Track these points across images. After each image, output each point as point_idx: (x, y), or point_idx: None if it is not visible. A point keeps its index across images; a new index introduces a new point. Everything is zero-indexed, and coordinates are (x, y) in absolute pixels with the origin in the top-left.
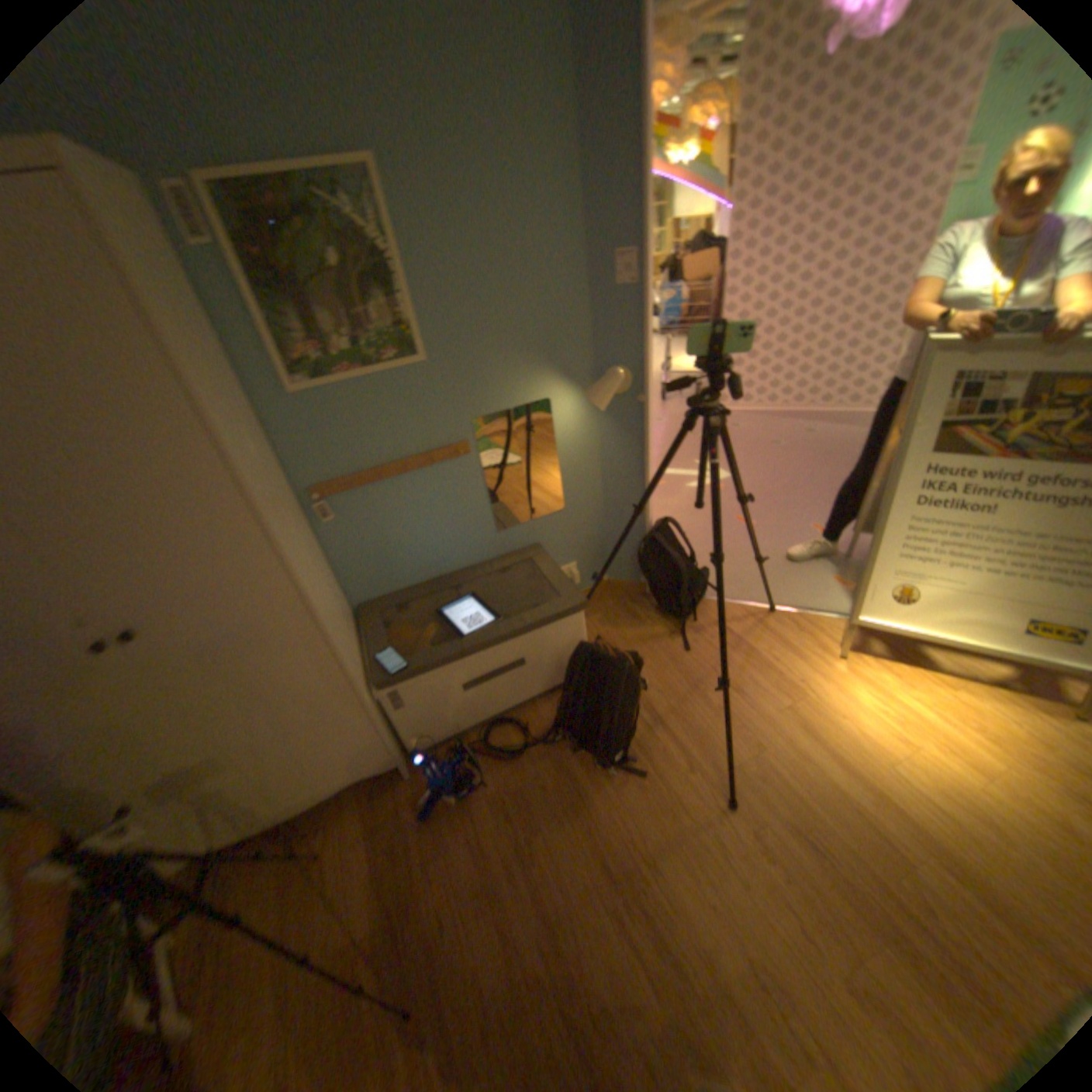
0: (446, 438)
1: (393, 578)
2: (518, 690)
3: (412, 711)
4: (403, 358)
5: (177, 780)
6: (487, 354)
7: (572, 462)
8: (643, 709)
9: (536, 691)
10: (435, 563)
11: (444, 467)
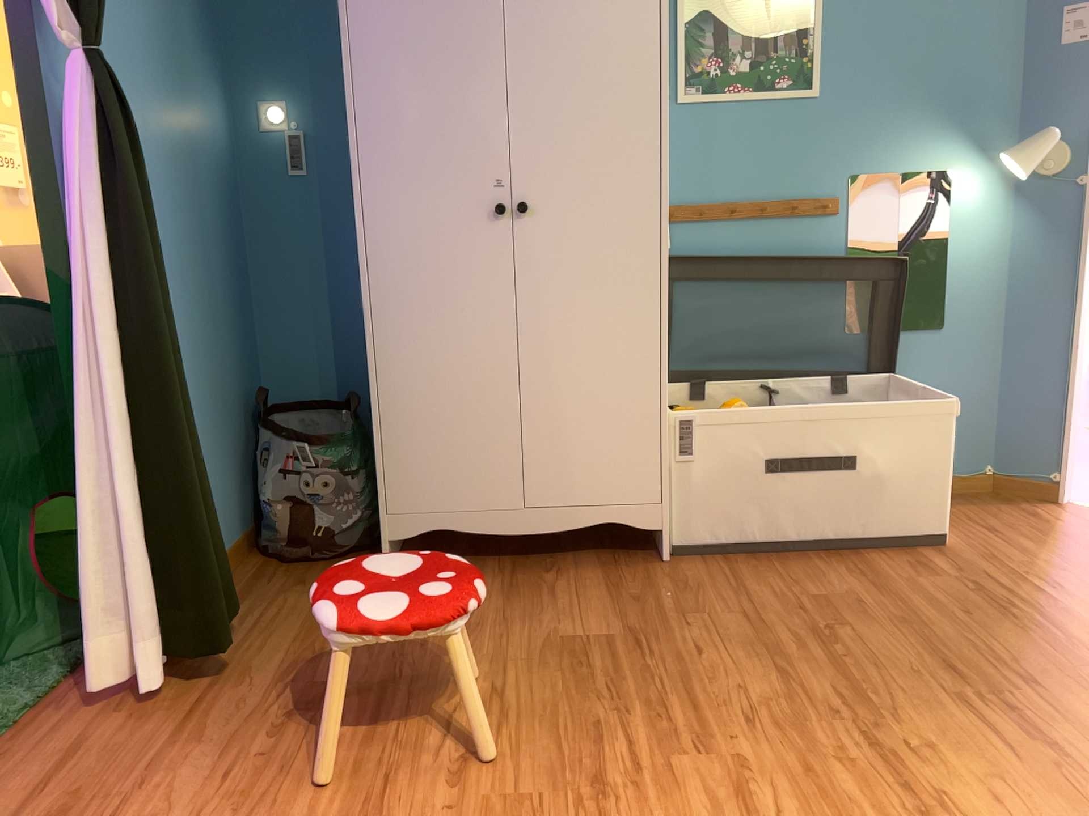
0: (813, 190)
1: (700, 351)
2: (834, 511)
3: (696, 465)
4: (793, 90)
5: (462, 406)
6: (884, 103)
7: (967, 264)
8: (1030, 582)
9: (859, 527)
10: (754, 349)
11: (801, 224)
